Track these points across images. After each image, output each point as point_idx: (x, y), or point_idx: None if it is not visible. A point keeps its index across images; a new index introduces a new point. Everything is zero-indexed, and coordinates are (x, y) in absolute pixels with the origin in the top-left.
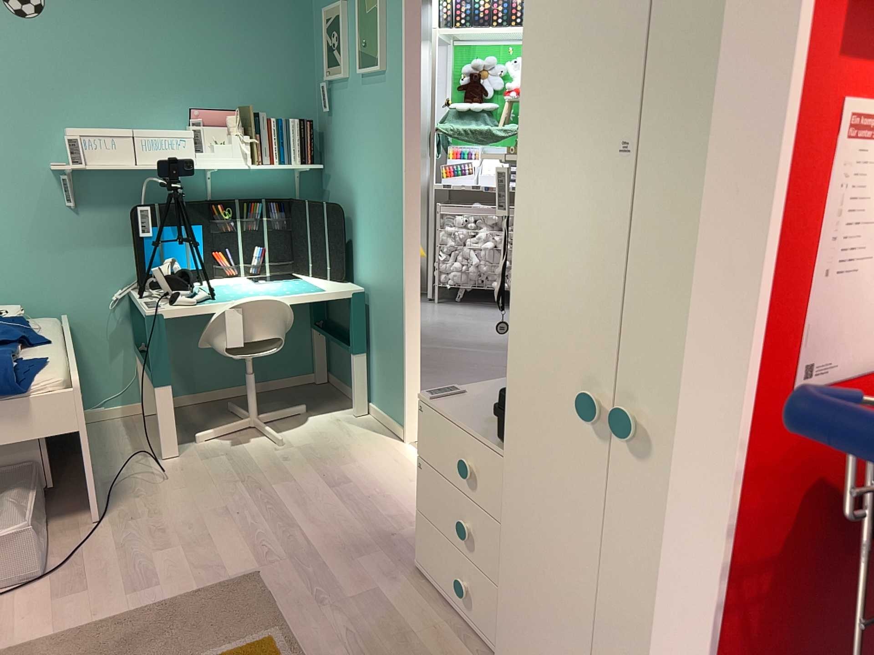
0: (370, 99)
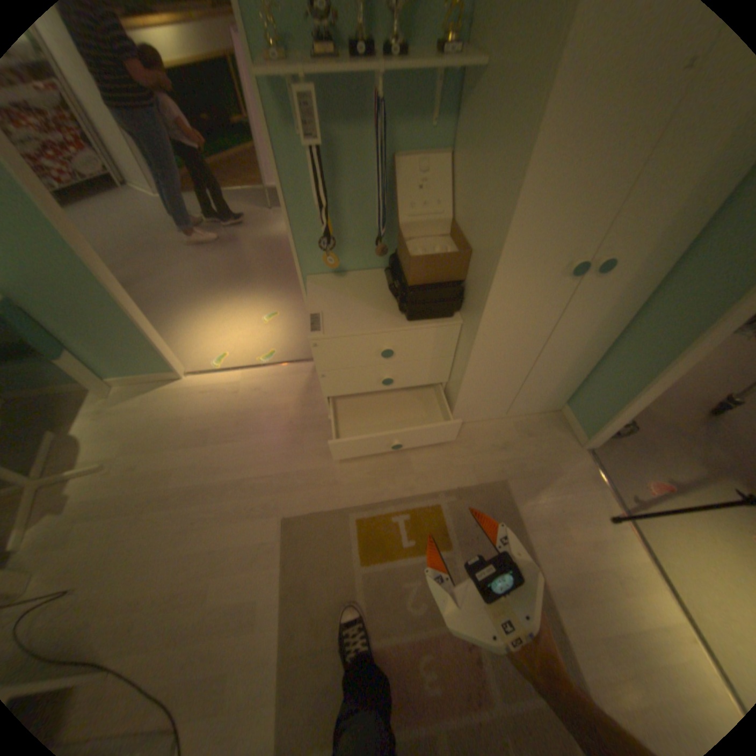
0: None
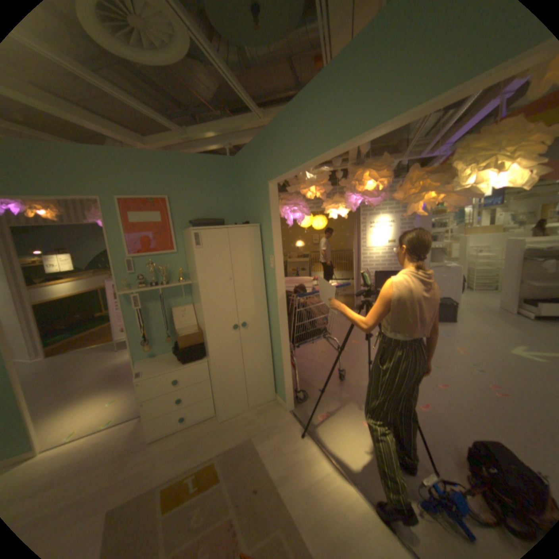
0: None
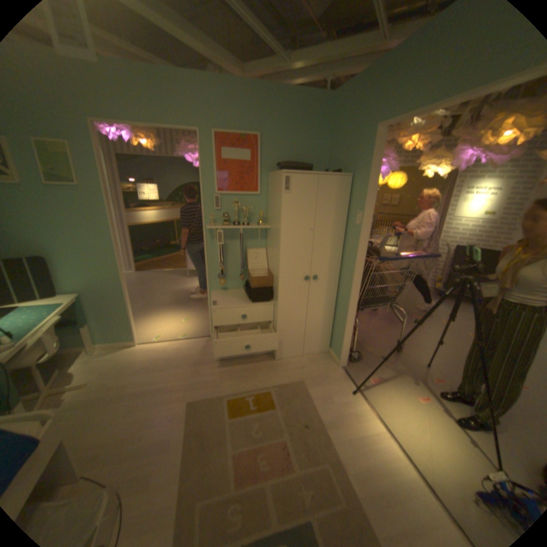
0: (60, 199)
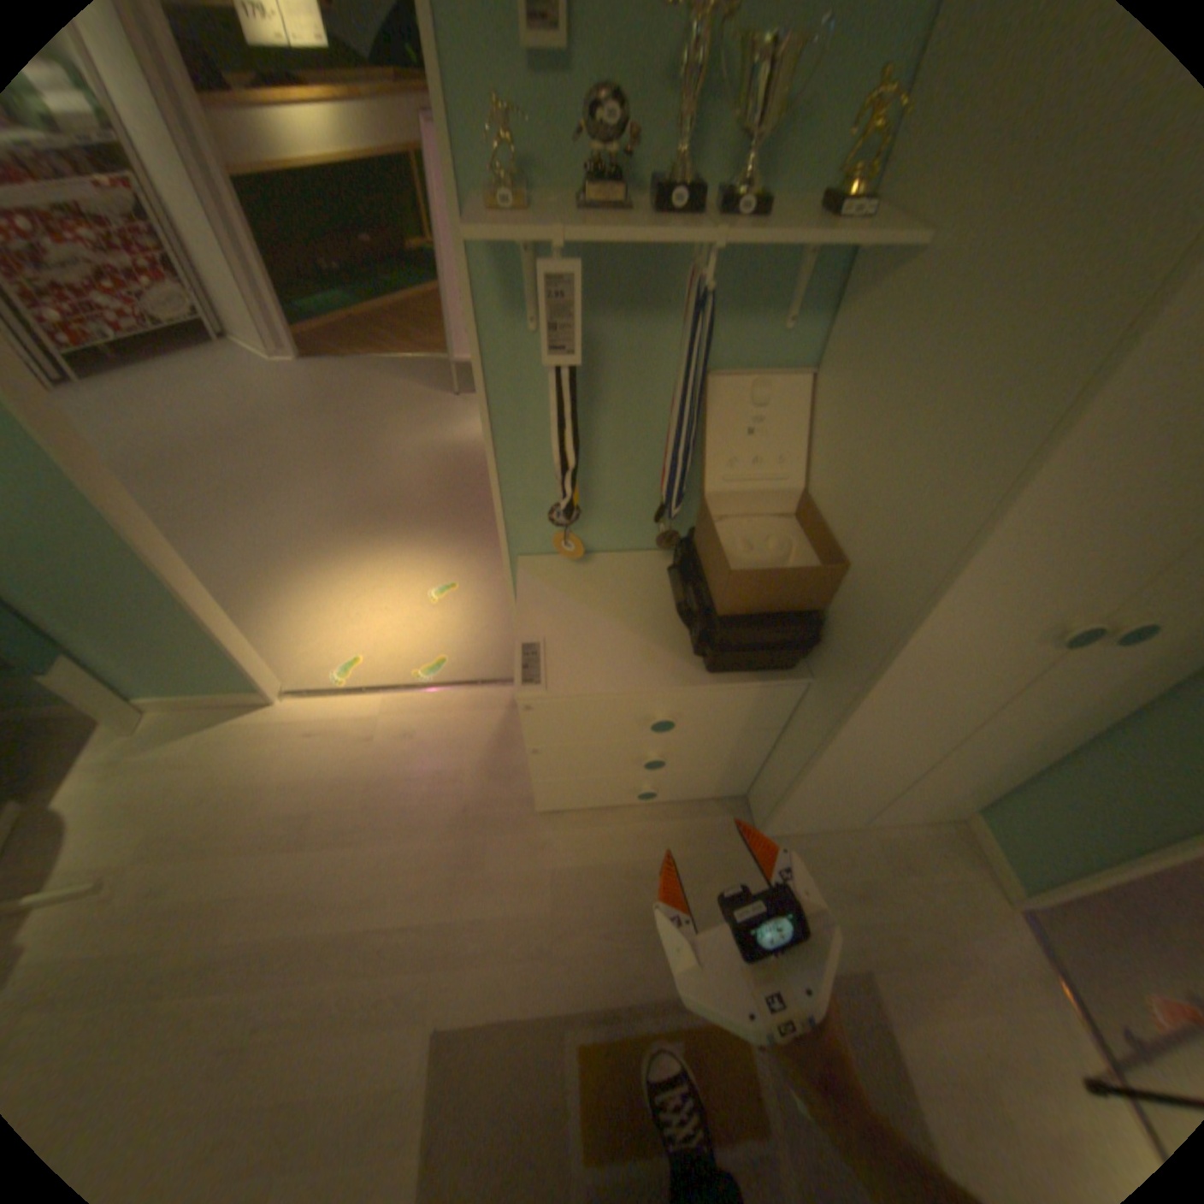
0: None
